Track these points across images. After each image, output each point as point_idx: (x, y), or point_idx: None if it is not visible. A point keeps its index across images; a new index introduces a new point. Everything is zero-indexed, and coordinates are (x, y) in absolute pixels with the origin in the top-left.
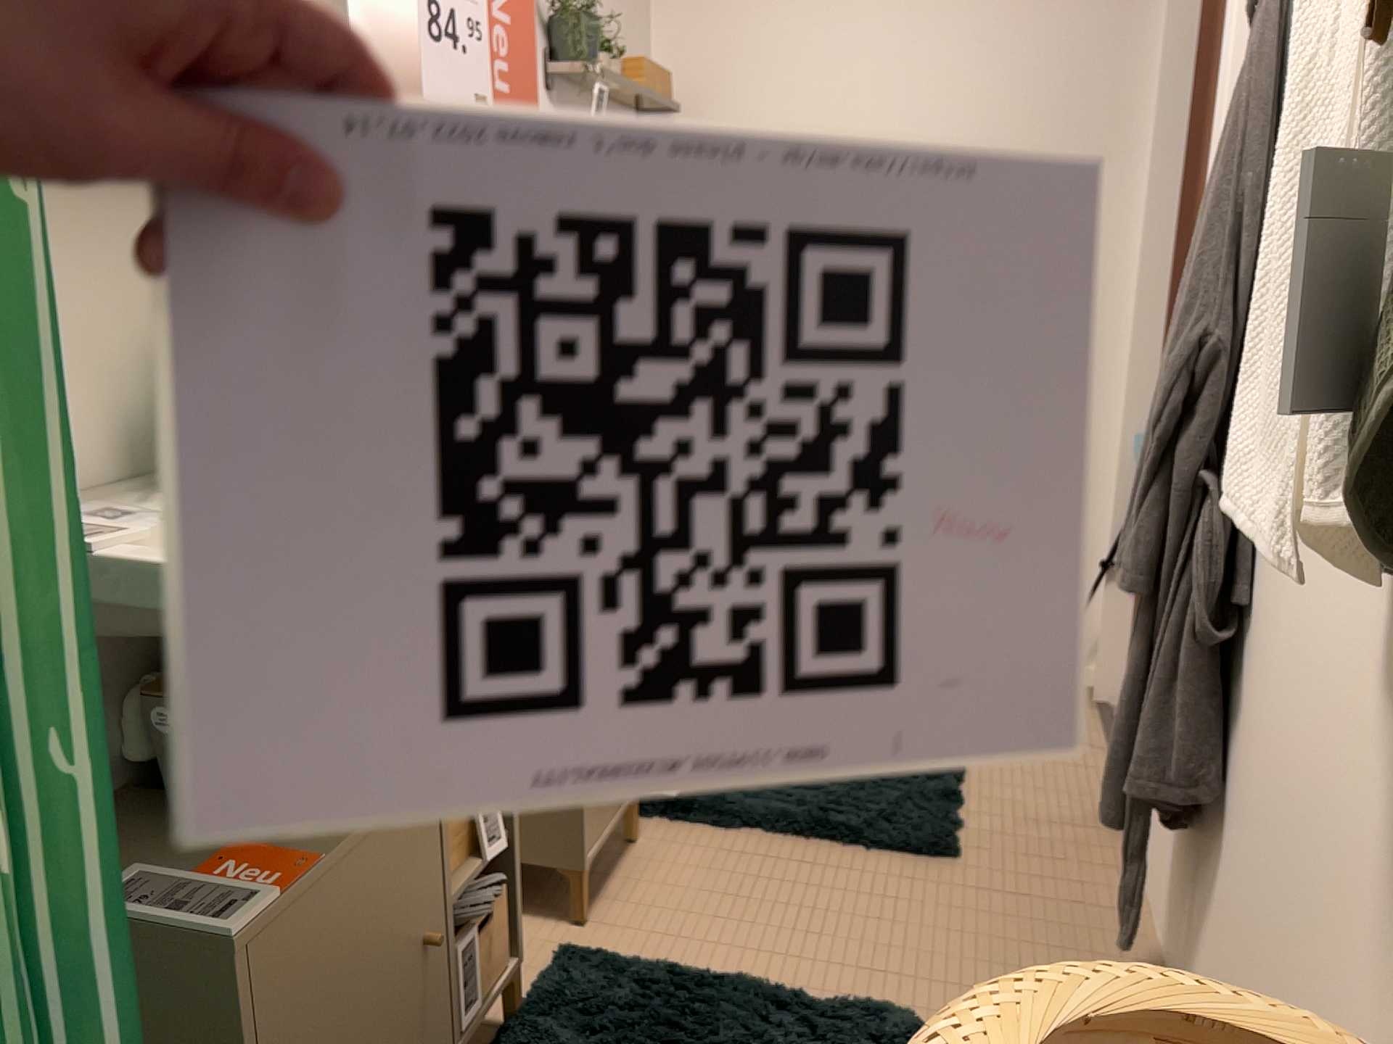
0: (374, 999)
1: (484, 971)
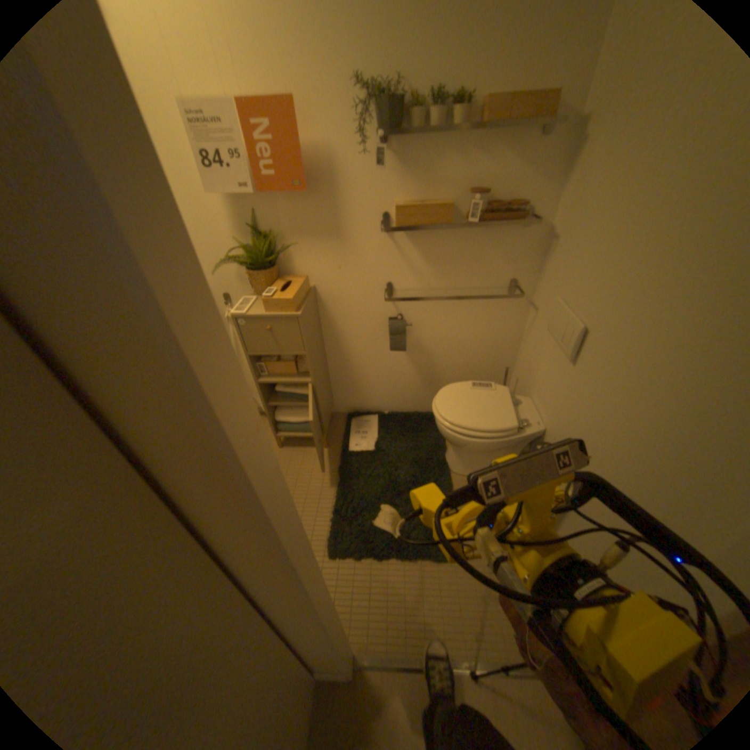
0: None
1: None
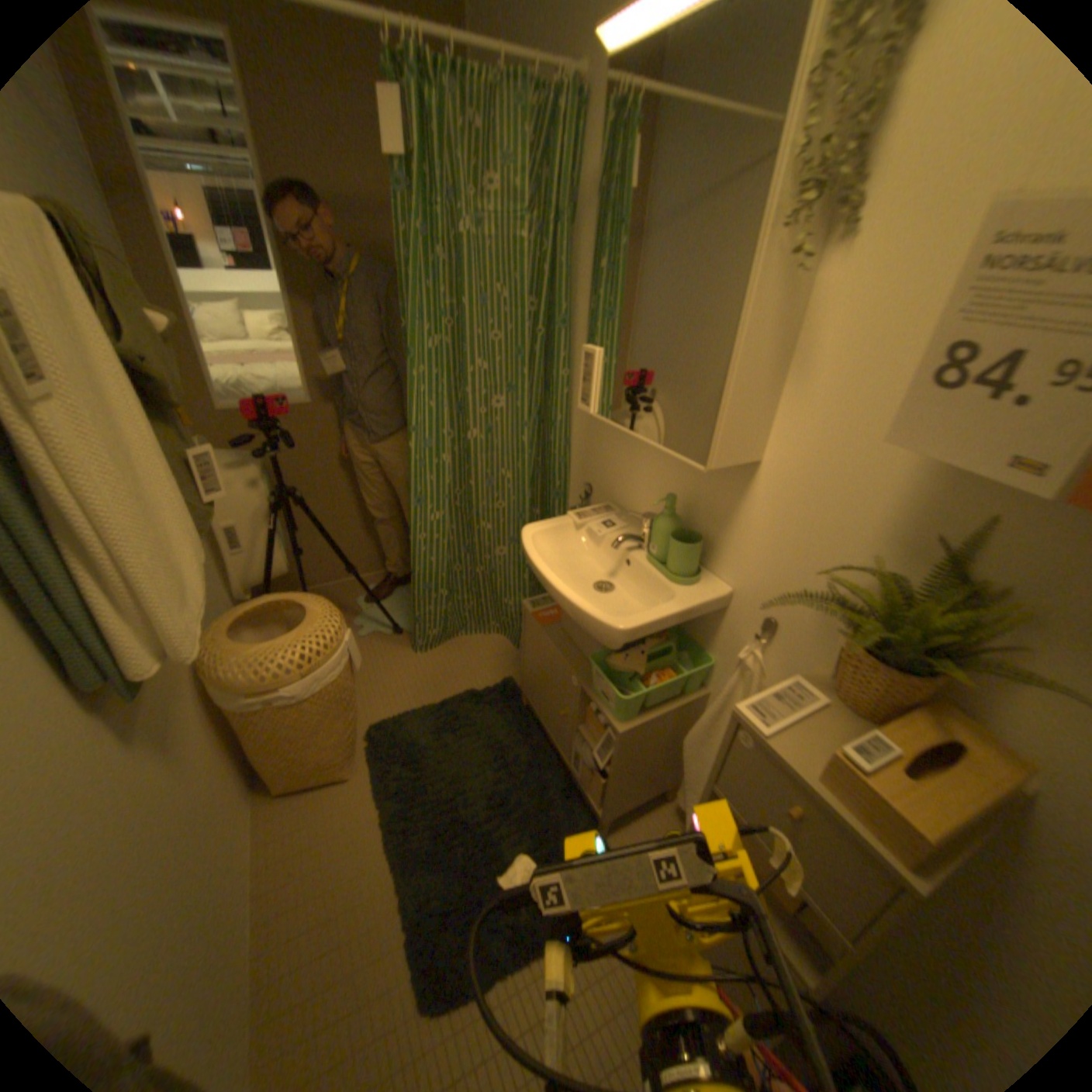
0: (548, 687)
1: (585, 777)
